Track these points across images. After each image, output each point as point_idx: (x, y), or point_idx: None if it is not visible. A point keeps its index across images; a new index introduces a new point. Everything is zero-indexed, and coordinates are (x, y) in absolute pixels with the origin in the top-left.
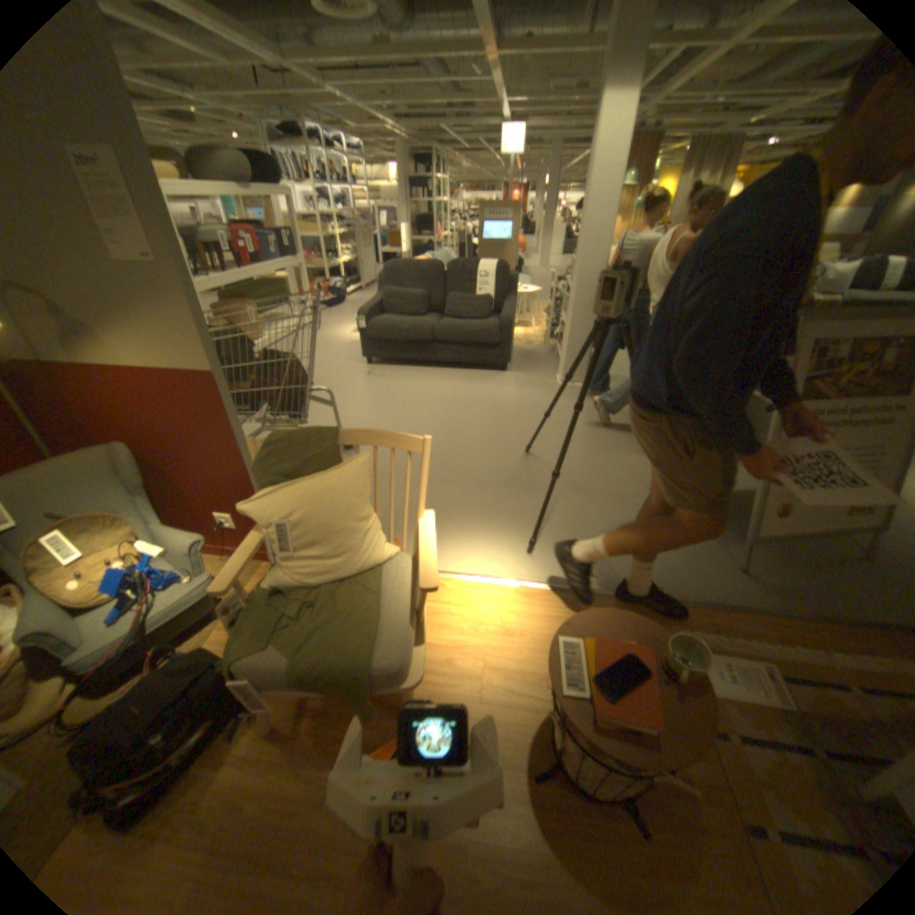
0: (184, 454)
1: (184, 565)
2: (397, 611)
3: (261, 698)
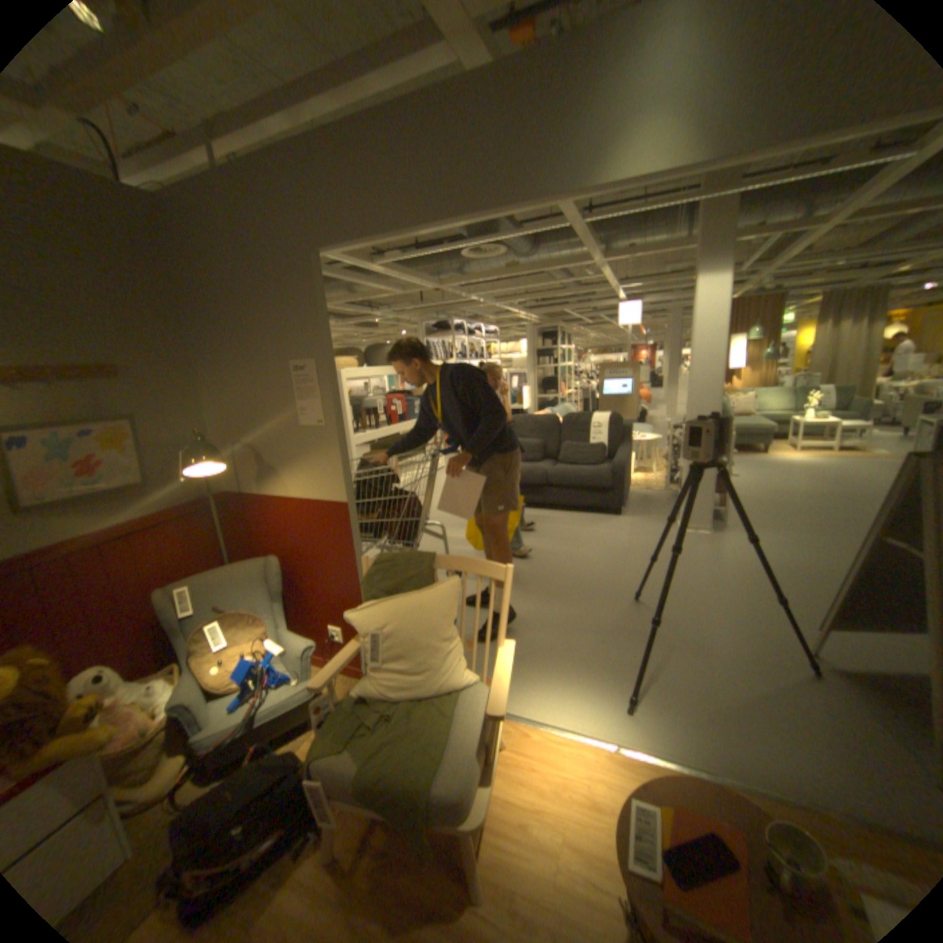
0: (316, 569)
1: (295, 668)
2: (466, 740)
3: (330, 812)
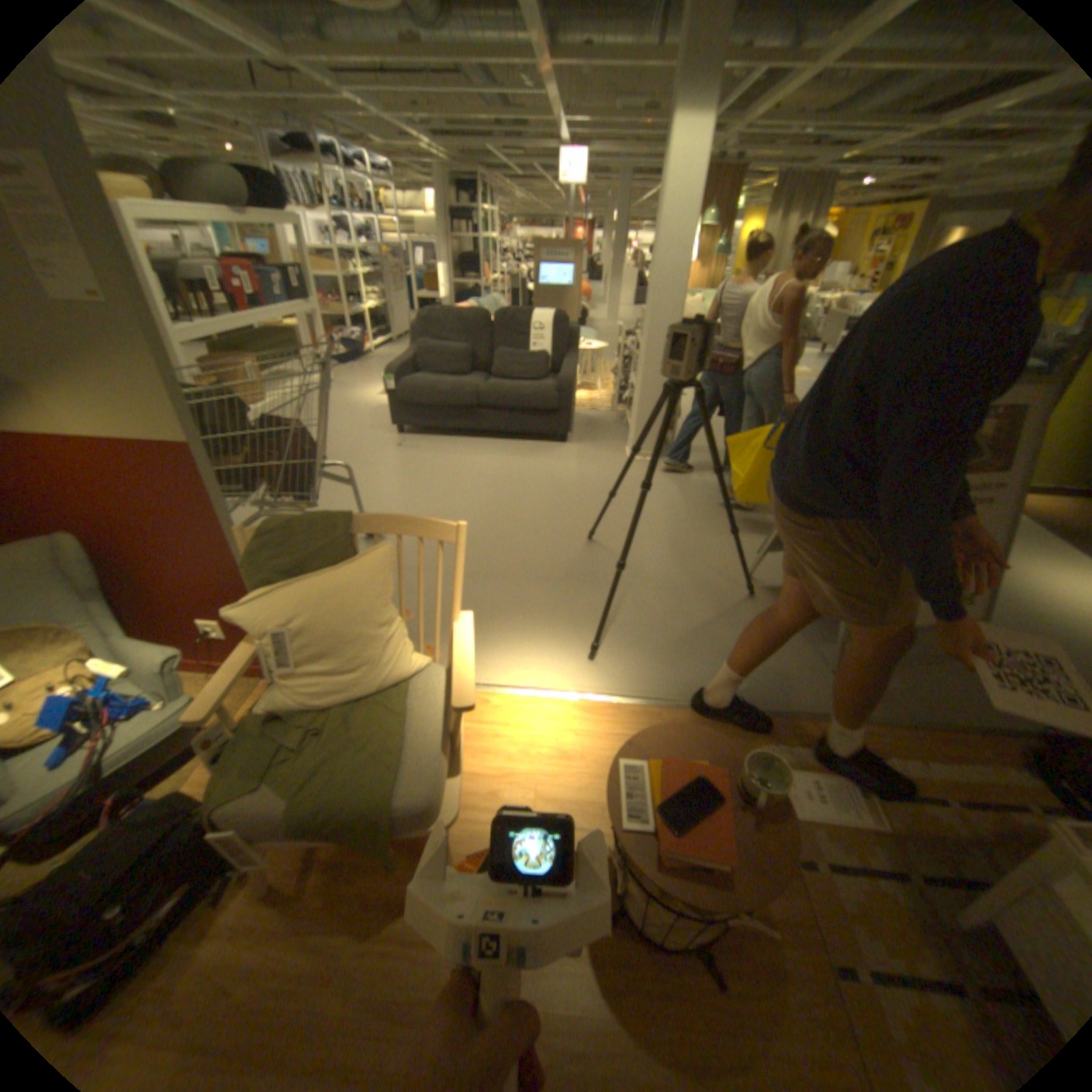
0: (155, 546)
1: (156, 687)
2: (427, 735)
3: (255, 850)
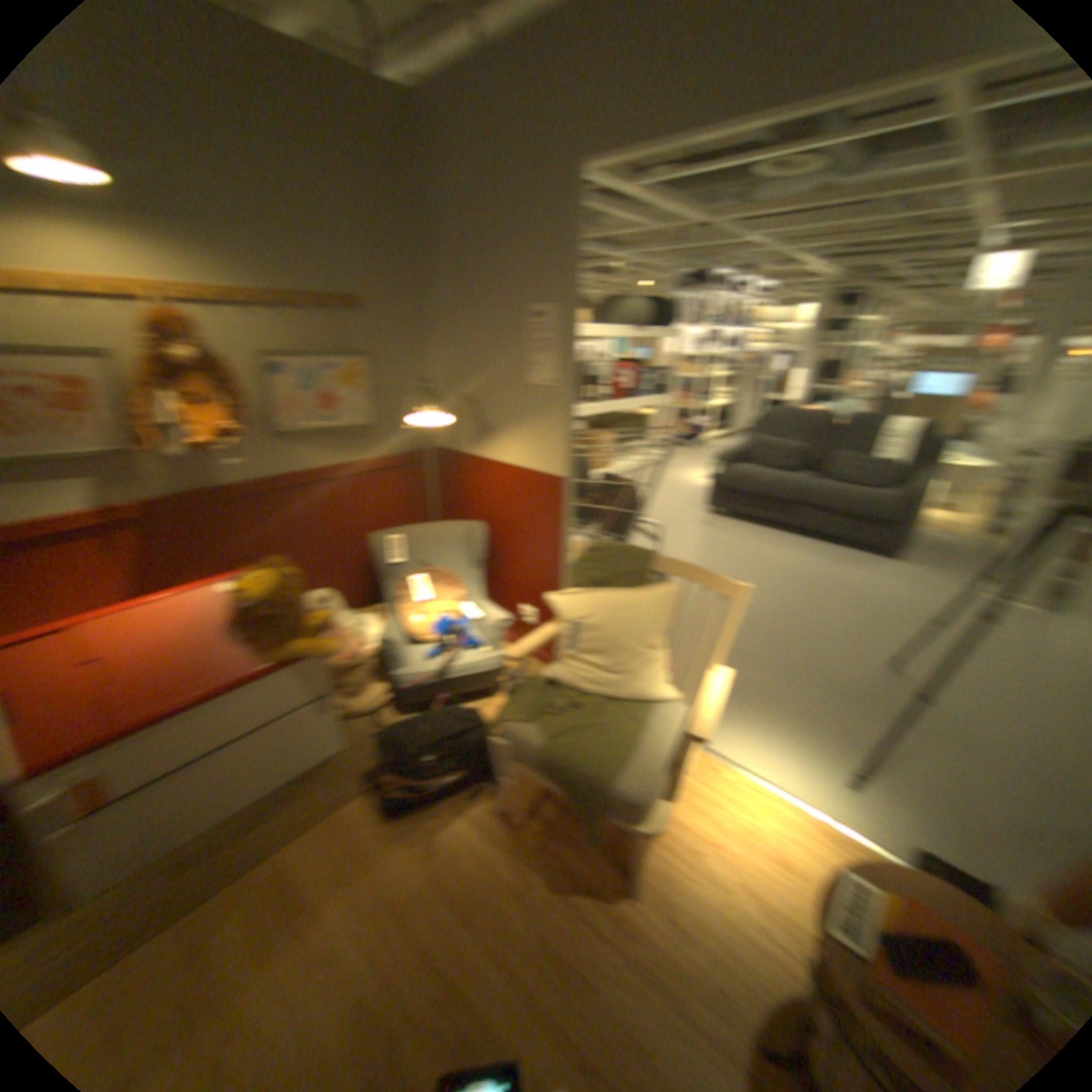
0: (524, 544)
1: (494, 636)
2: (660, 752)
3: (514, 772)
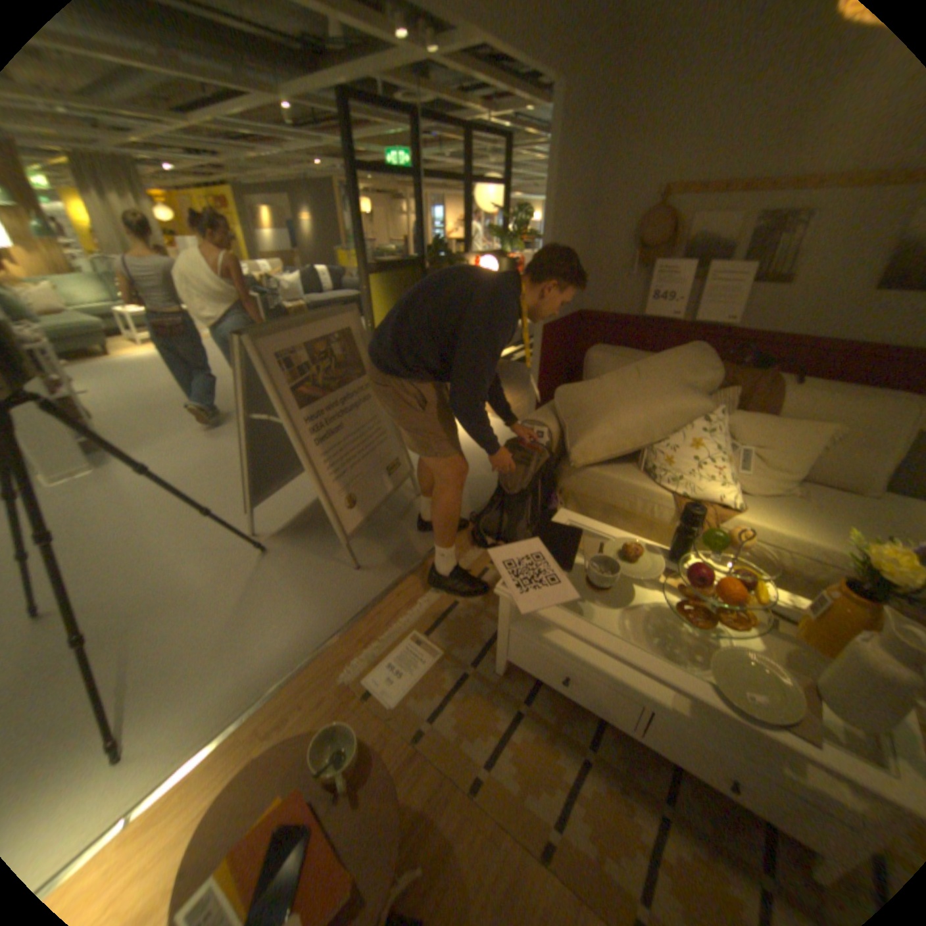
0: None
1: None
2: None
3: None
